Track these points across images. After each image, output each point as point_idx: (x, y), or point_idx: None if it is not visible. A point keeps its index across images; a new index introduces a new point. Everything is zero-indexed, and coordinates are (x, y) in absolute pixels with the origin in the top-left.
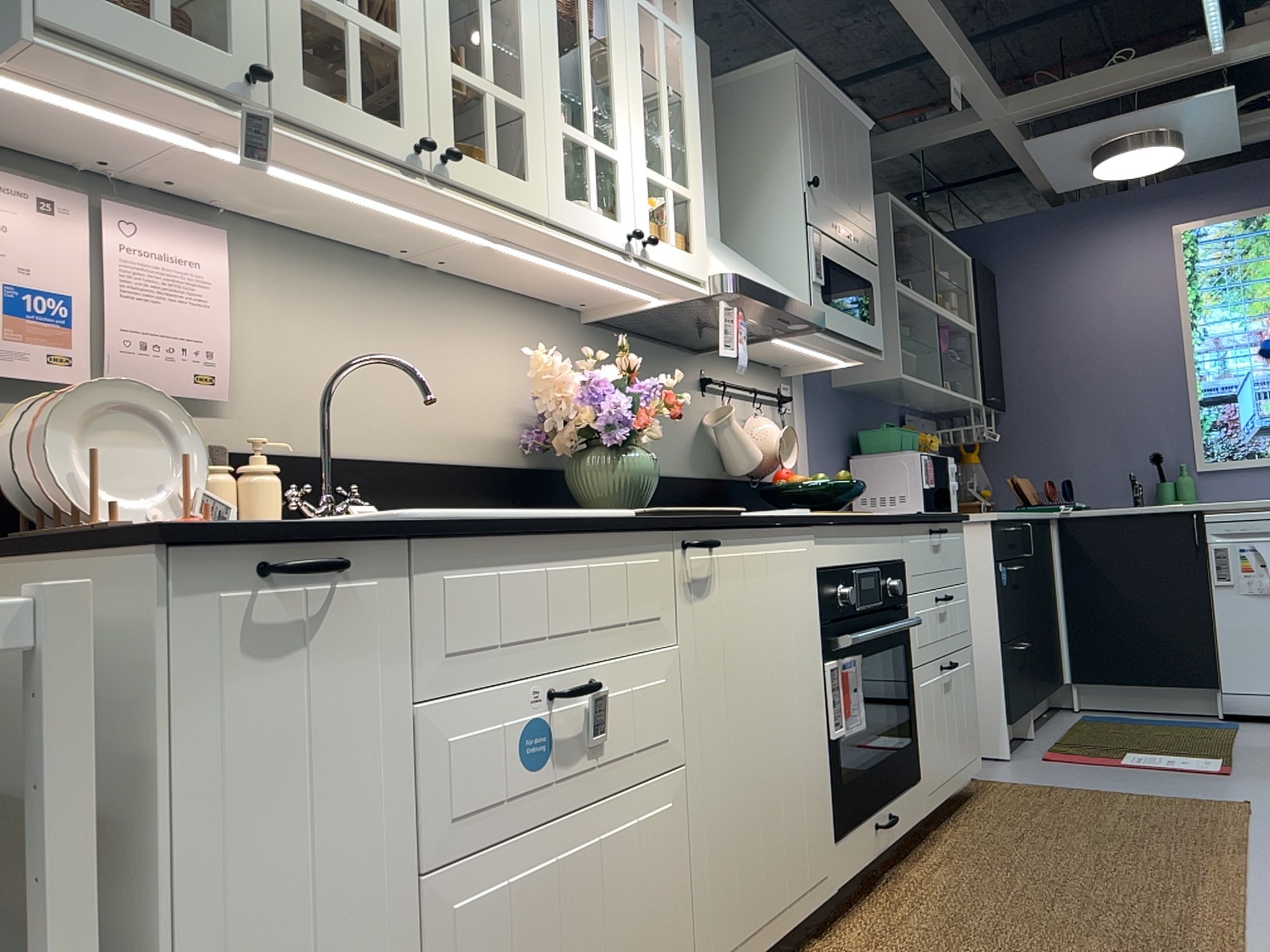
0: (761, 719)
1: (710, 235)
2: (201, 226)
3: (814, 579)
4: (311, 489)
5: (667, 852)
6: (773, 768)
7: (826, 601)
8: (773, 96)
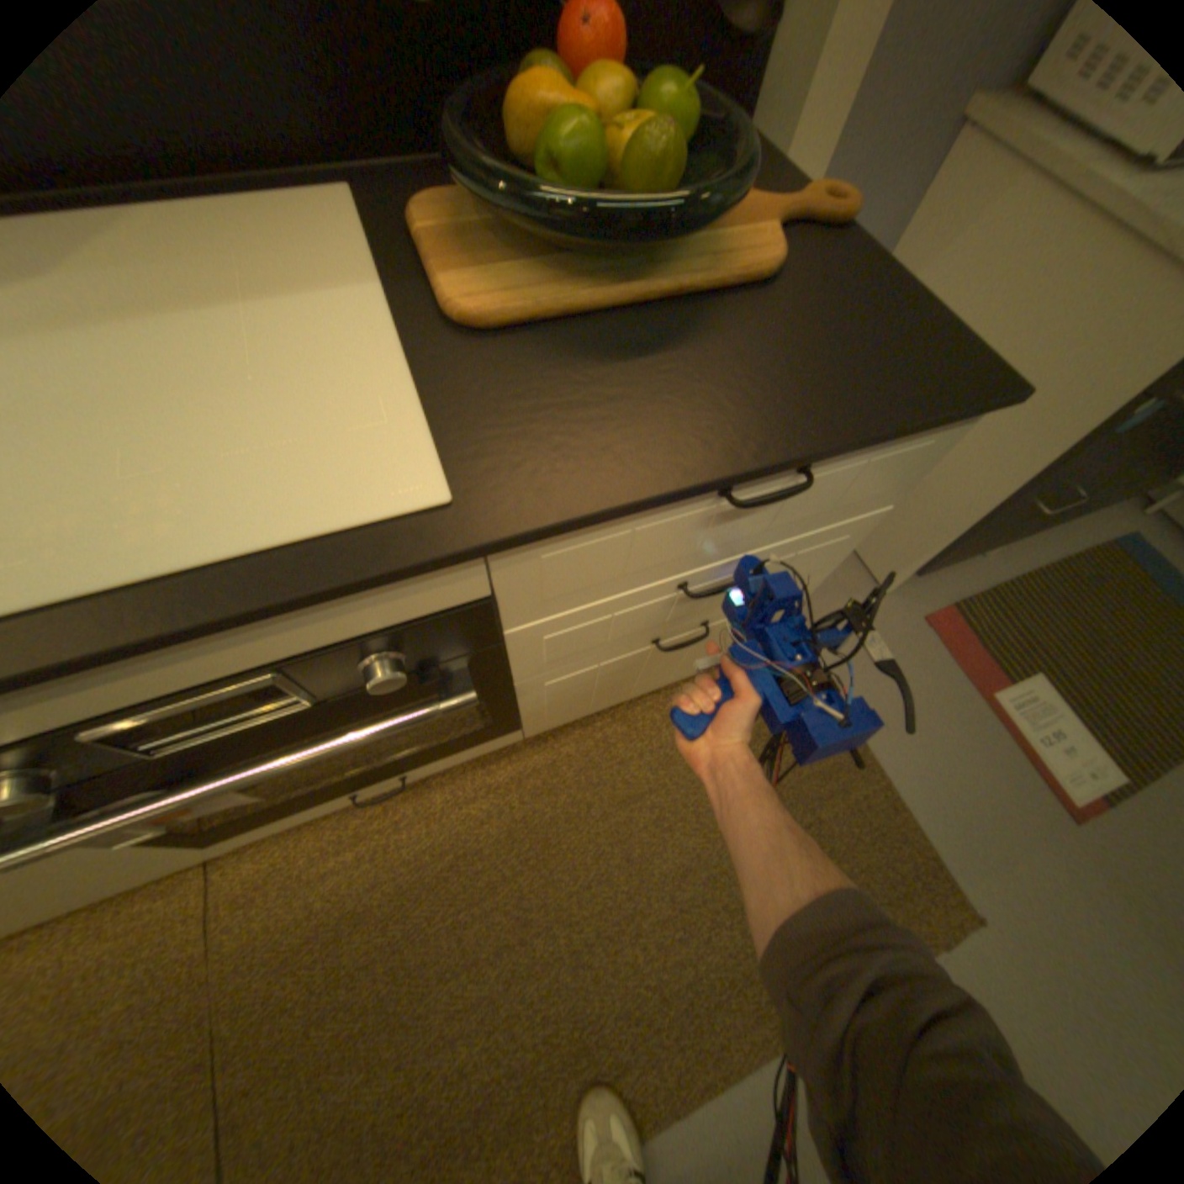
0: None
1: None
2: None
3: None
4: None
5: None
6: None
7: None
8: None
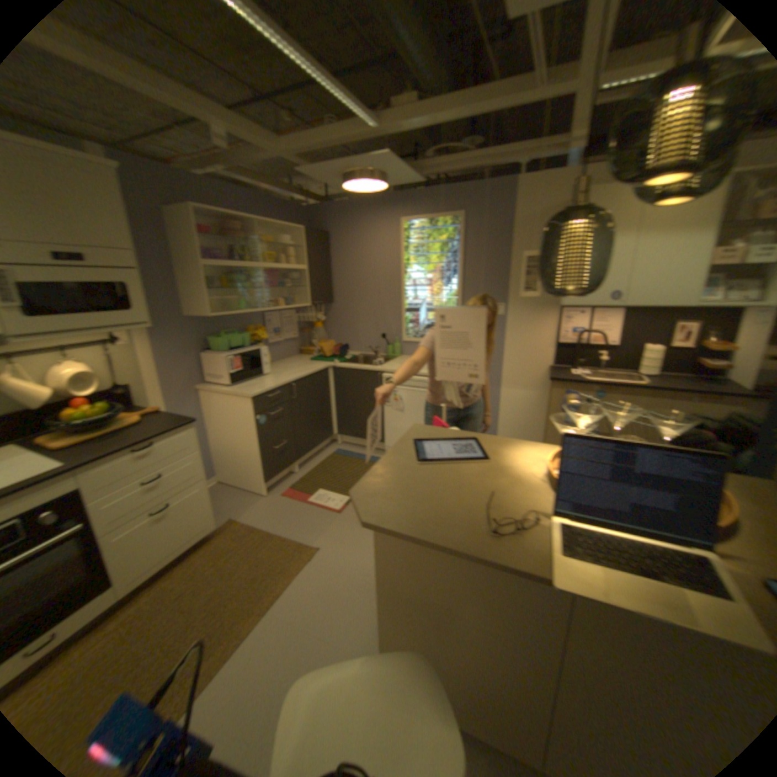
0: None
1: None
2: None
3: None
4: None
5: None
6: None
7: None
8: None
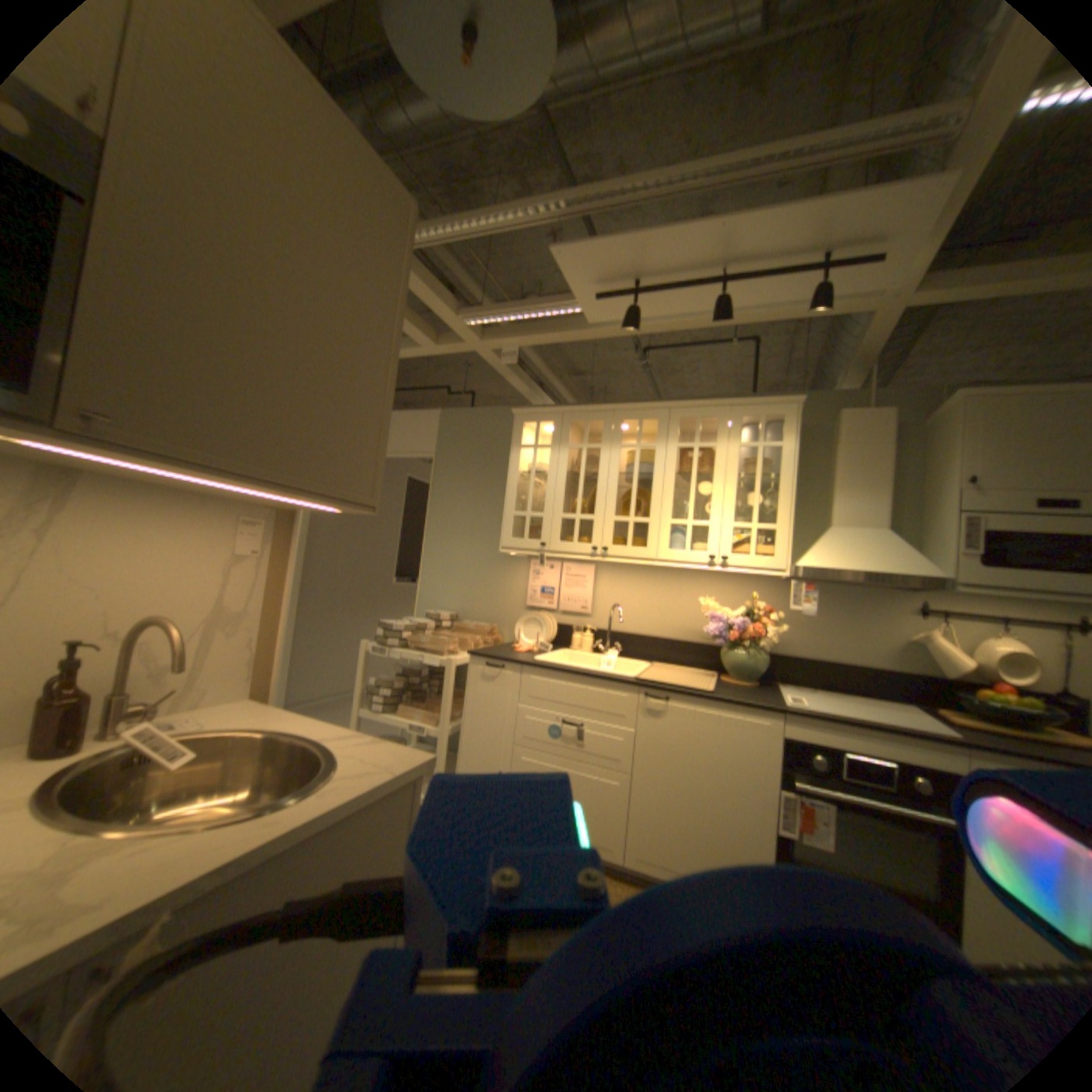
0: (696, 786)
1: (865, 528)
2: (587, 565)
3: (783, 743)
4: (598, 643)
5: (612, 799)
6: (703, 812)
7: (791, 758)
8: (953, 419)
